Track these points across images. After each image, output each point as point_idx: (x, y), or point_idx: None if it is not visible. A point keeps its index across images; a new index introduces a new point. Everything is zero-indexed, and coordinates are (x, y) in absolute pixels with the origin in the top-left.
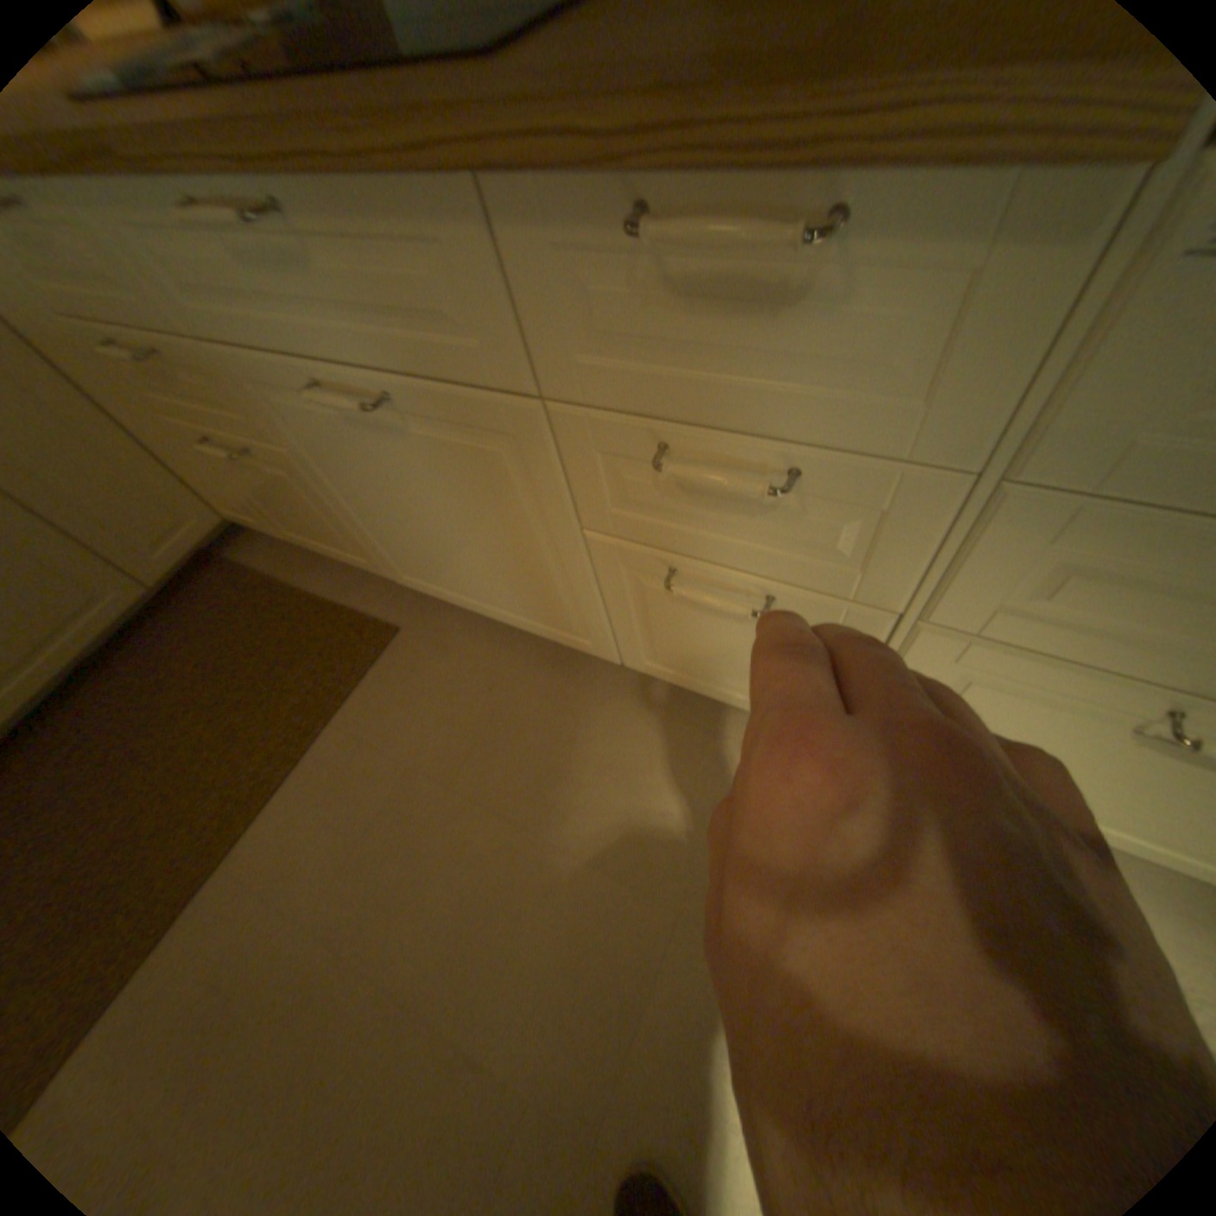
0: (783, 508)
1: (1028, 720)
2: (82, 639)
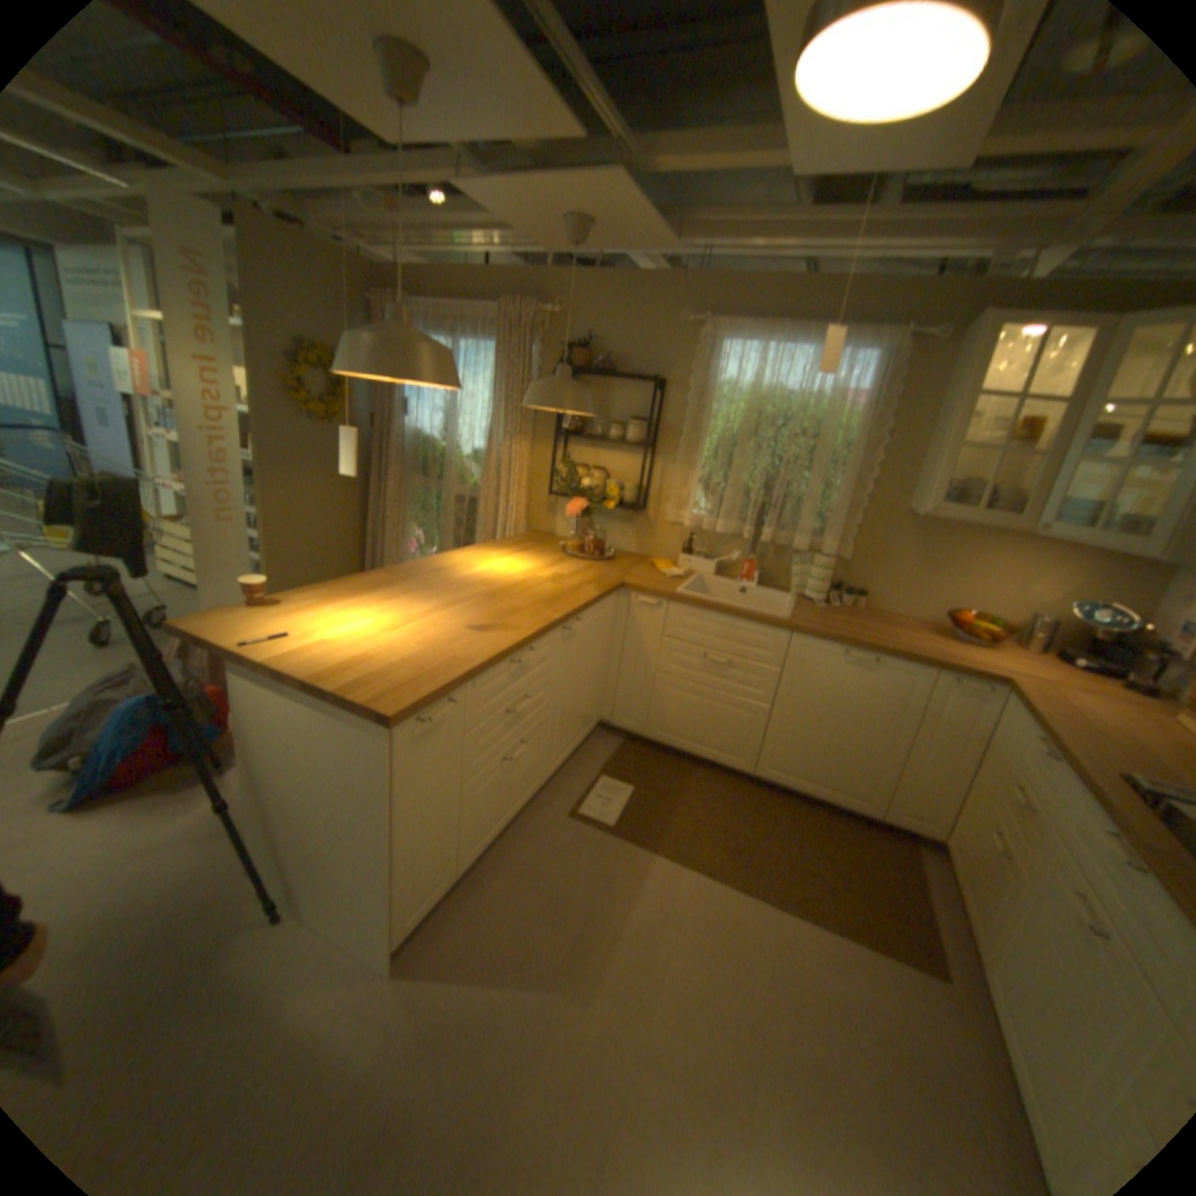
0: None
1: None
2: (844, 803)
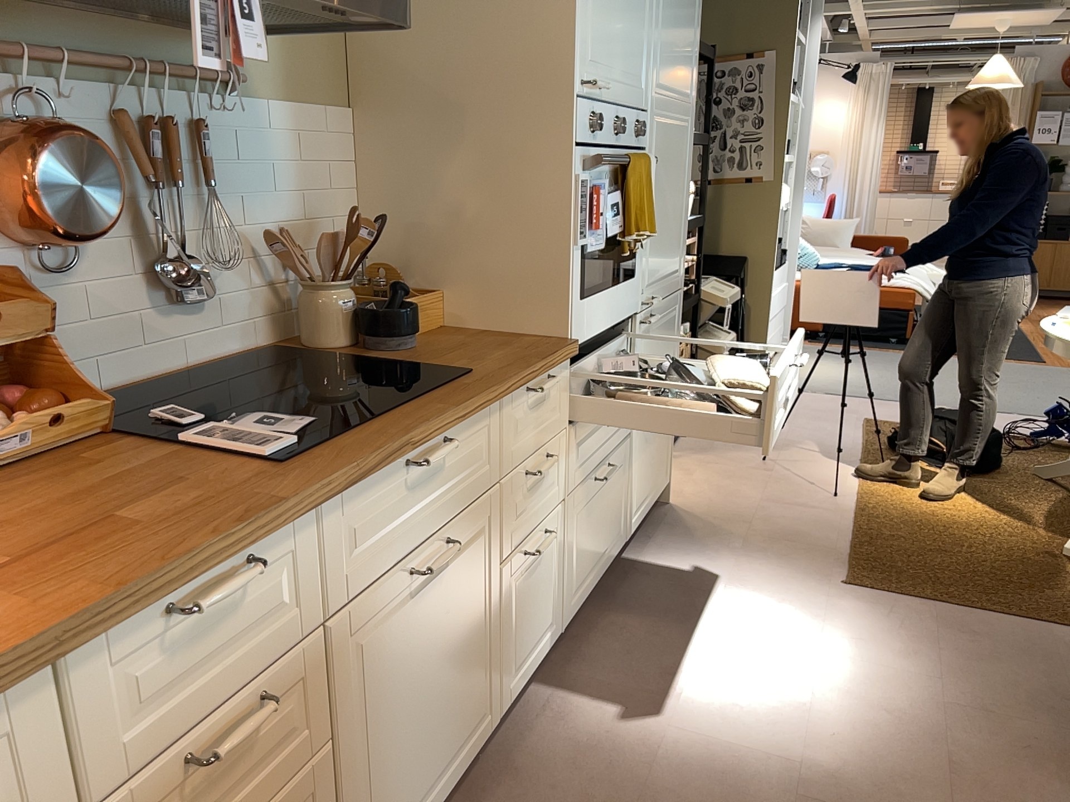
0: (545, 474)
1: (585, 517)
2: None
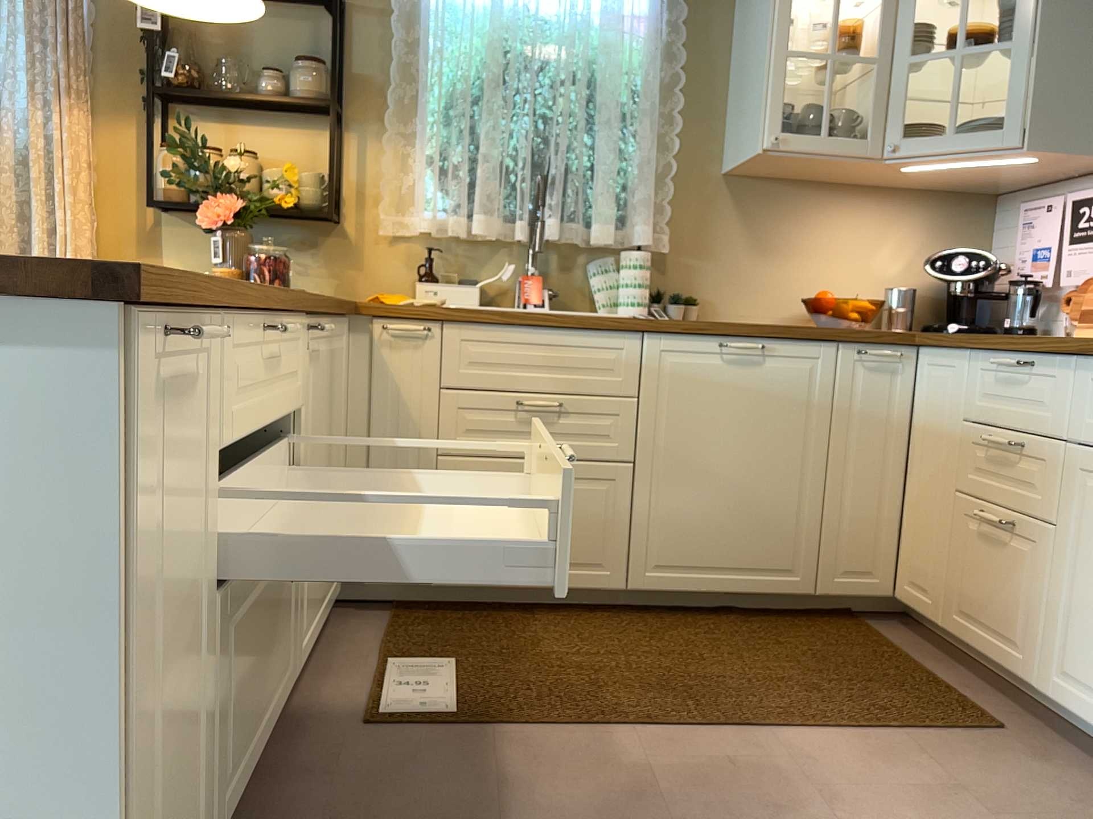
0: None
1: None
2: (762, 584)
